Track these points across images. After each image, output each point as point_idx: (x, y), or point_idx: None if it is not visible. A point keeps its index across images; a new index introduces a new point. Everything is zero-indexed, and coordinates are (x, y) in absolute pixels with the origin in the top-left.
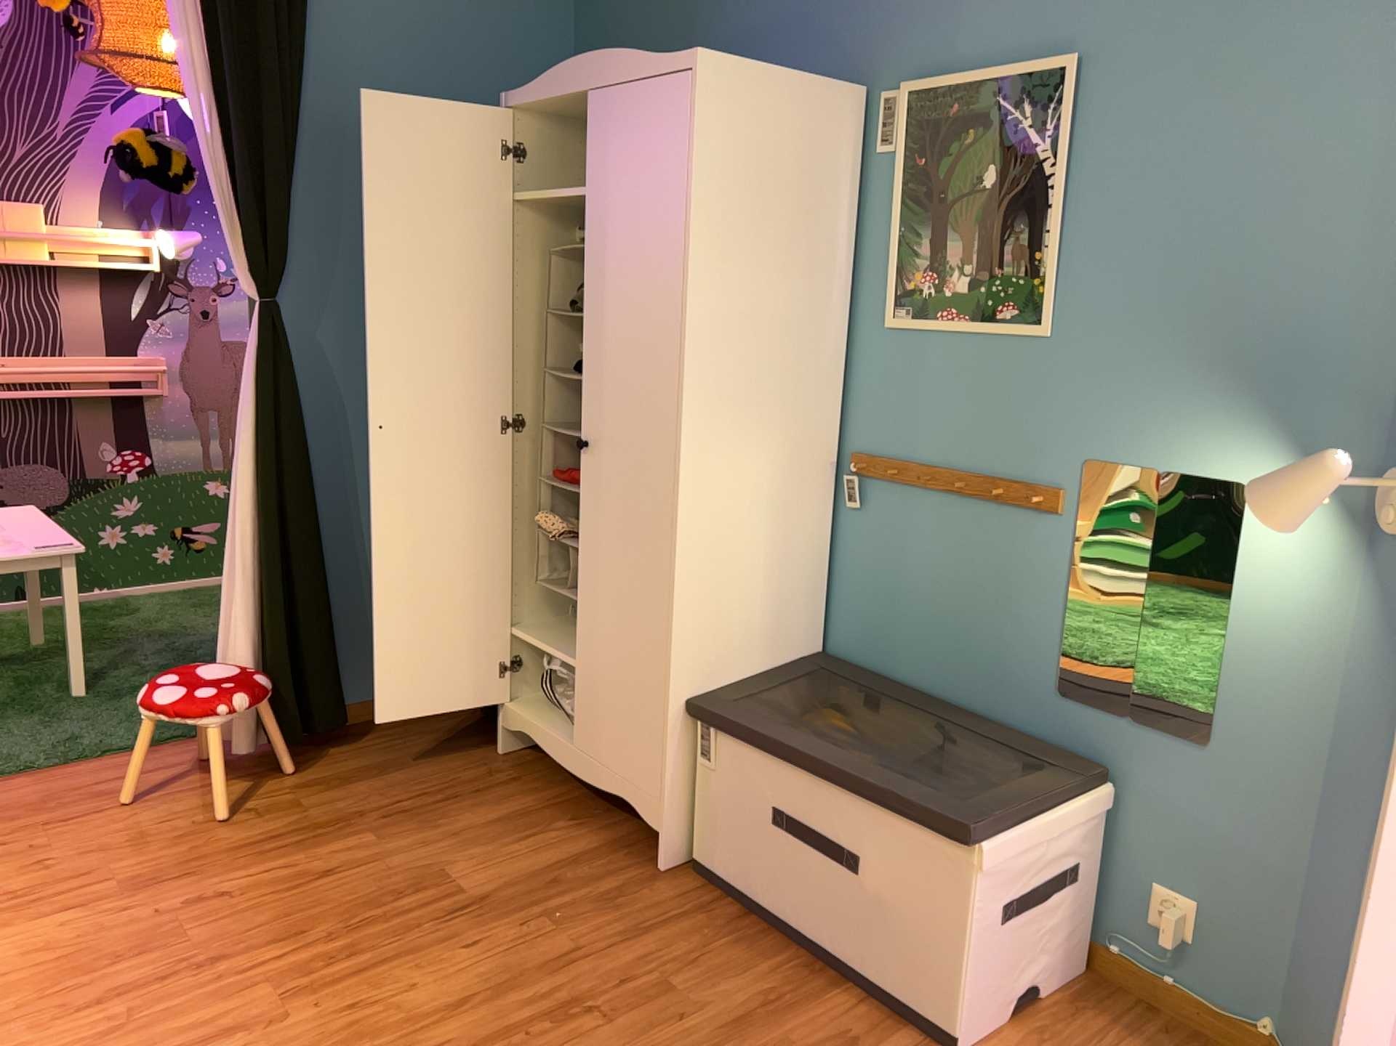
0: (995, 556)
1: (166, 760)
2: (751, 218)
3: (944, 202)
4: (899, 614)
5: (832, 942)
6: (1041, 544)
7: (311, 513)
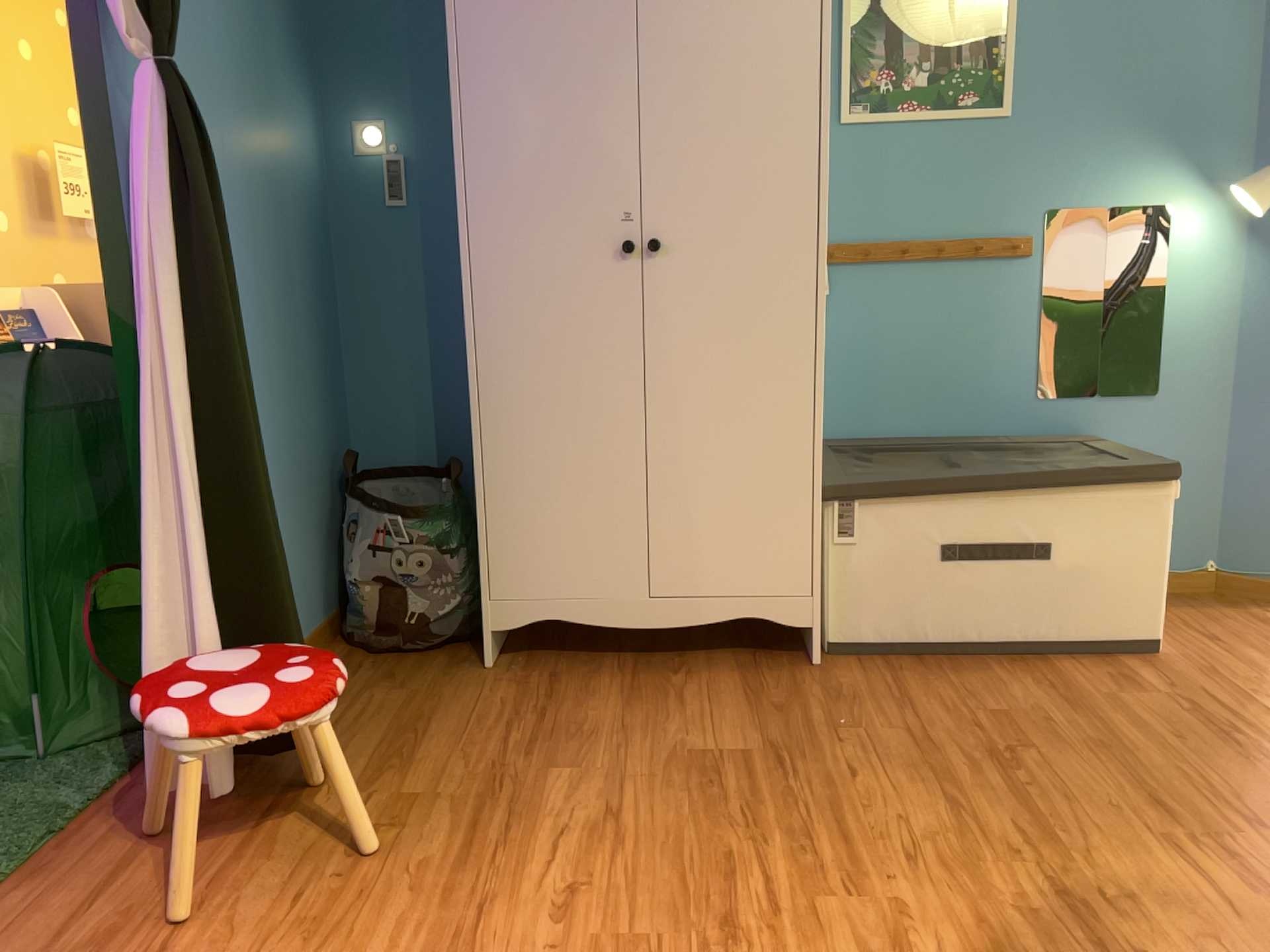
0: (972, 304)
1: (93, 859)
2: None
3: (899, 8)
4: (877, 381)
5: (1024, 630)
6: (1013, 284)
7: (251, 399)
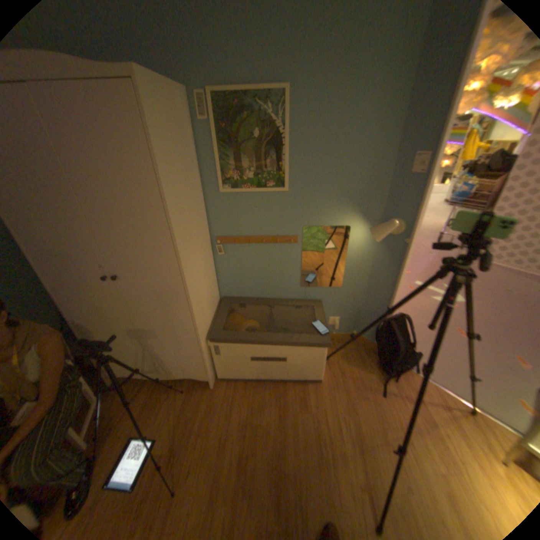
0: (276, 258)
1: None
2: (174, 161)
3: (237, 144)
4: (245, 281)
5: (278, 378)
6: (291, 252)
7: None
